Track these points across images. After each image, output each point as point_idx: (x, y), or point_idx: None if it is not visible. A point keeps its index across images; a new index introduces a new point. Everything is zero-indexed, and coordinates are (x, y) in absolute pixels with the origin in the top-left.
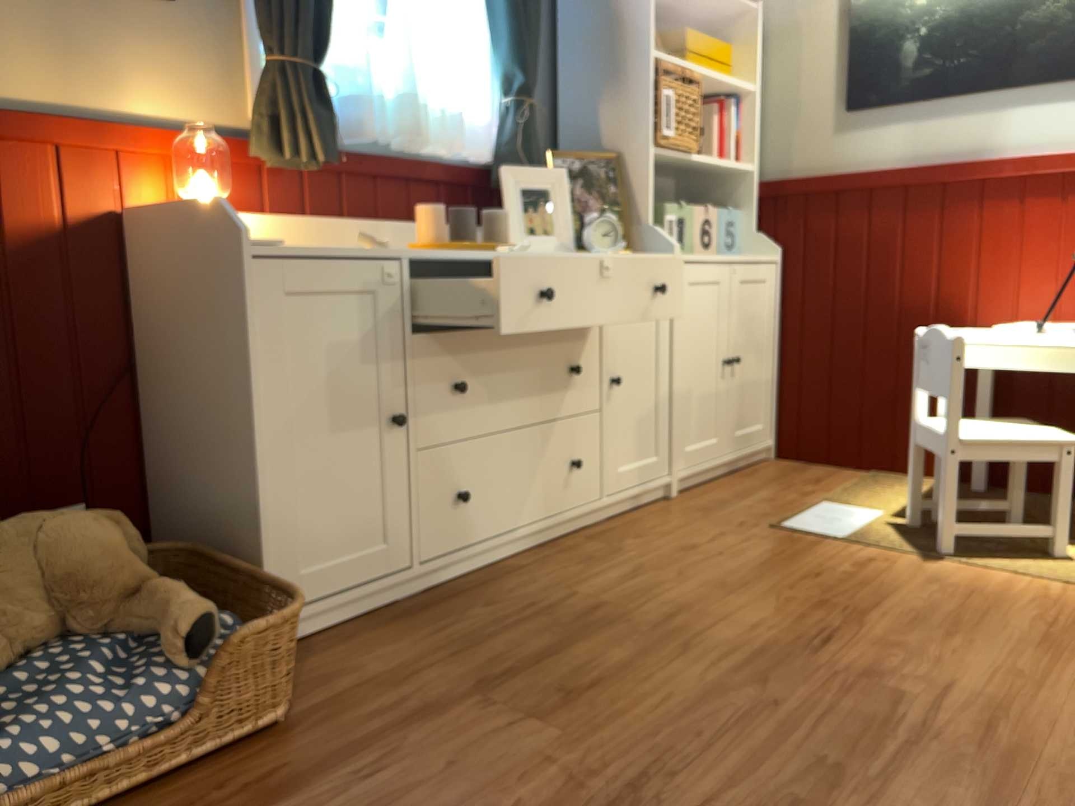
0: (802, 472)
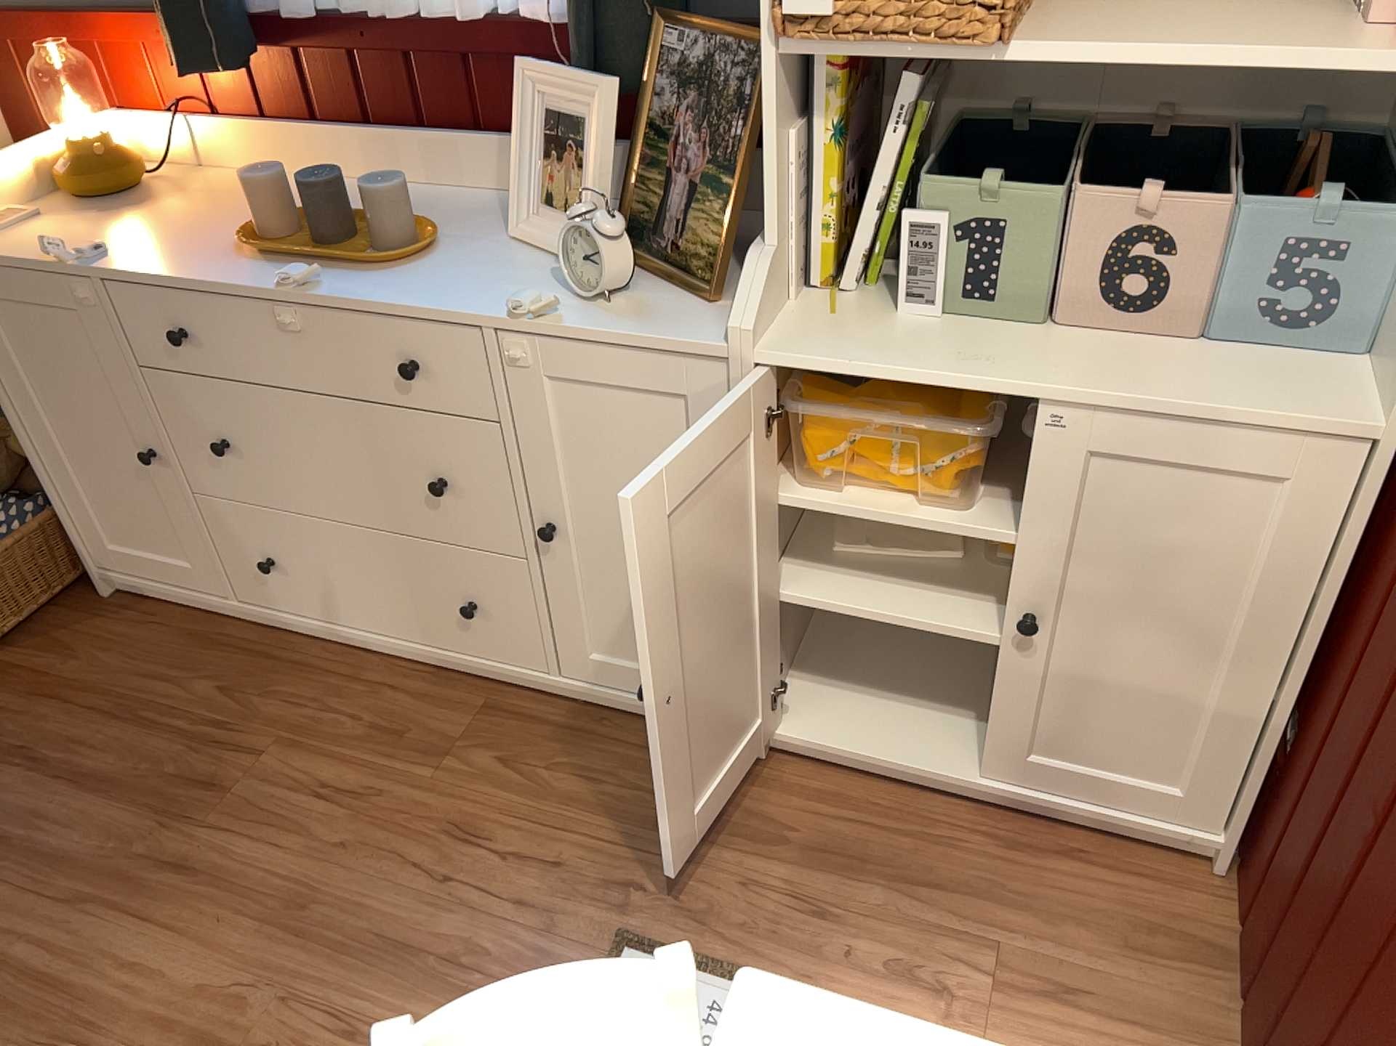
0: (1114, 942)
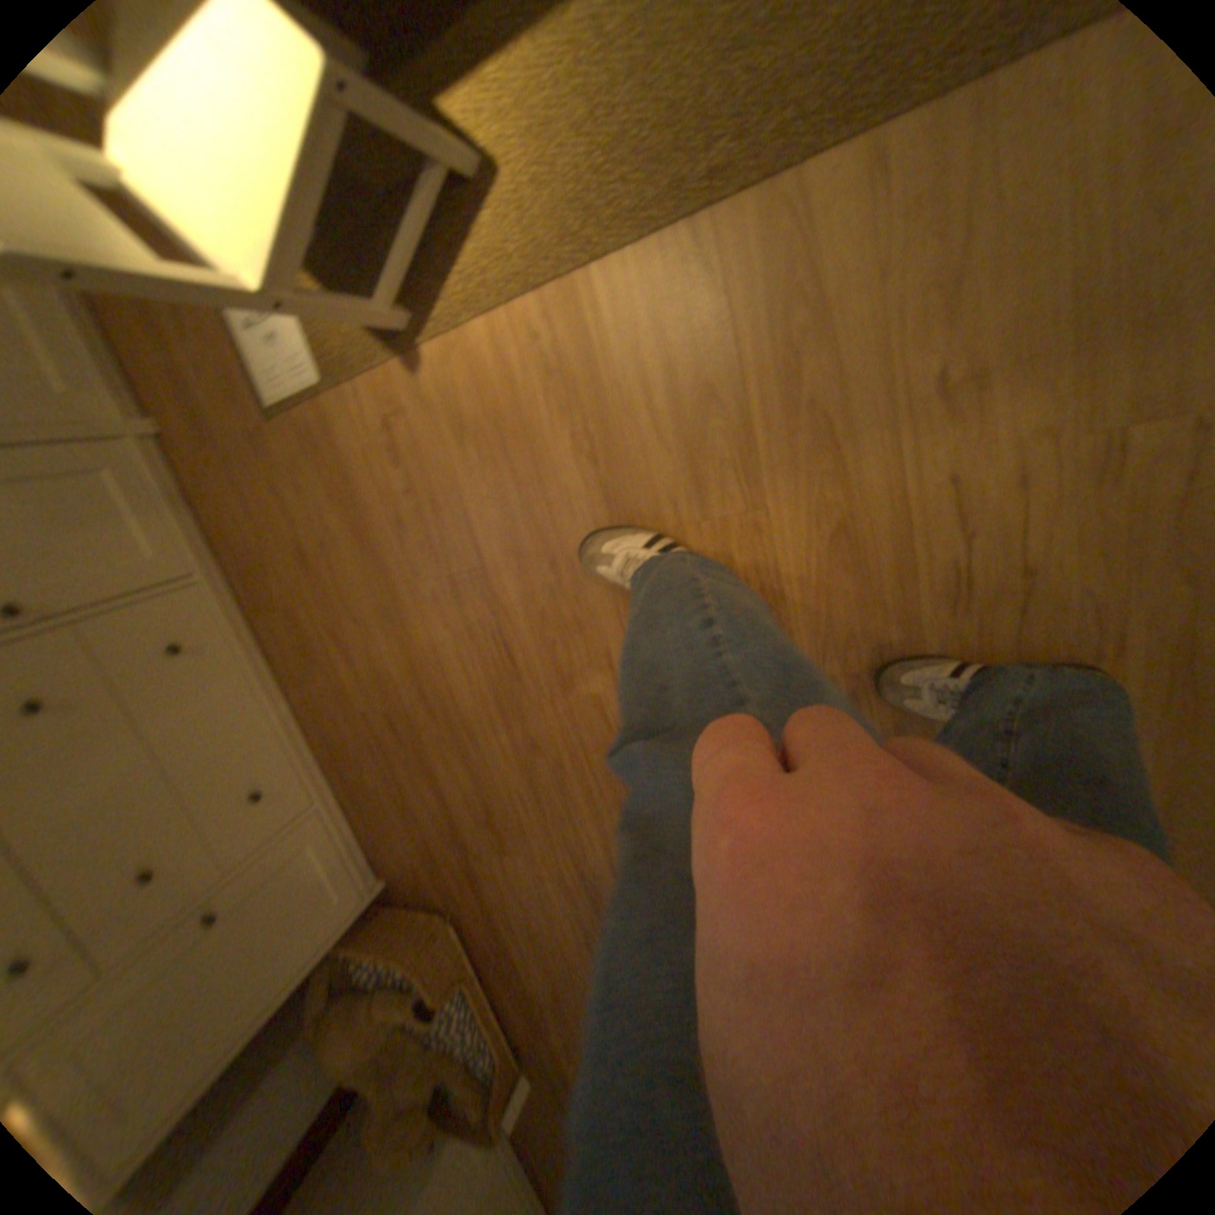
0: None
